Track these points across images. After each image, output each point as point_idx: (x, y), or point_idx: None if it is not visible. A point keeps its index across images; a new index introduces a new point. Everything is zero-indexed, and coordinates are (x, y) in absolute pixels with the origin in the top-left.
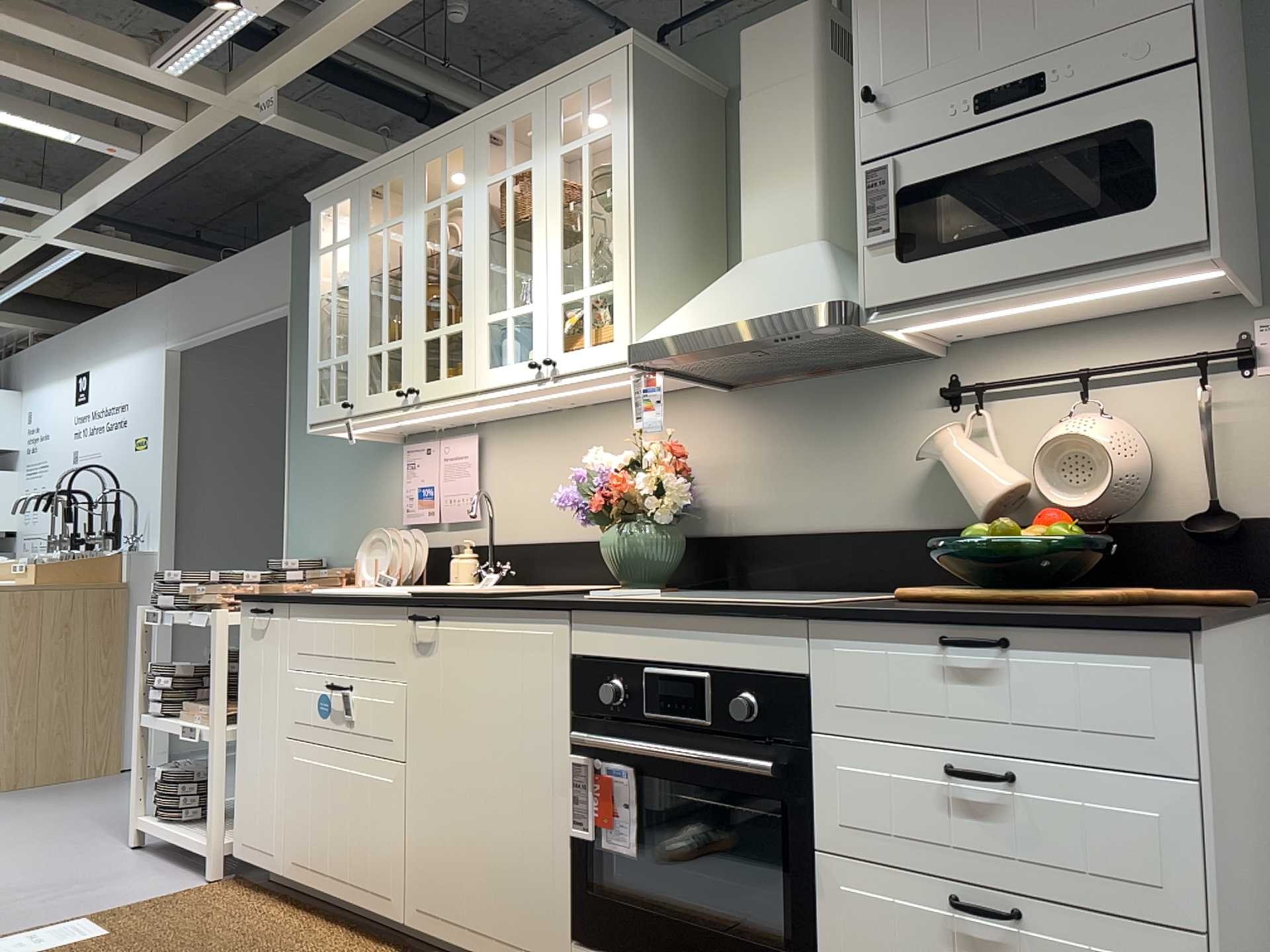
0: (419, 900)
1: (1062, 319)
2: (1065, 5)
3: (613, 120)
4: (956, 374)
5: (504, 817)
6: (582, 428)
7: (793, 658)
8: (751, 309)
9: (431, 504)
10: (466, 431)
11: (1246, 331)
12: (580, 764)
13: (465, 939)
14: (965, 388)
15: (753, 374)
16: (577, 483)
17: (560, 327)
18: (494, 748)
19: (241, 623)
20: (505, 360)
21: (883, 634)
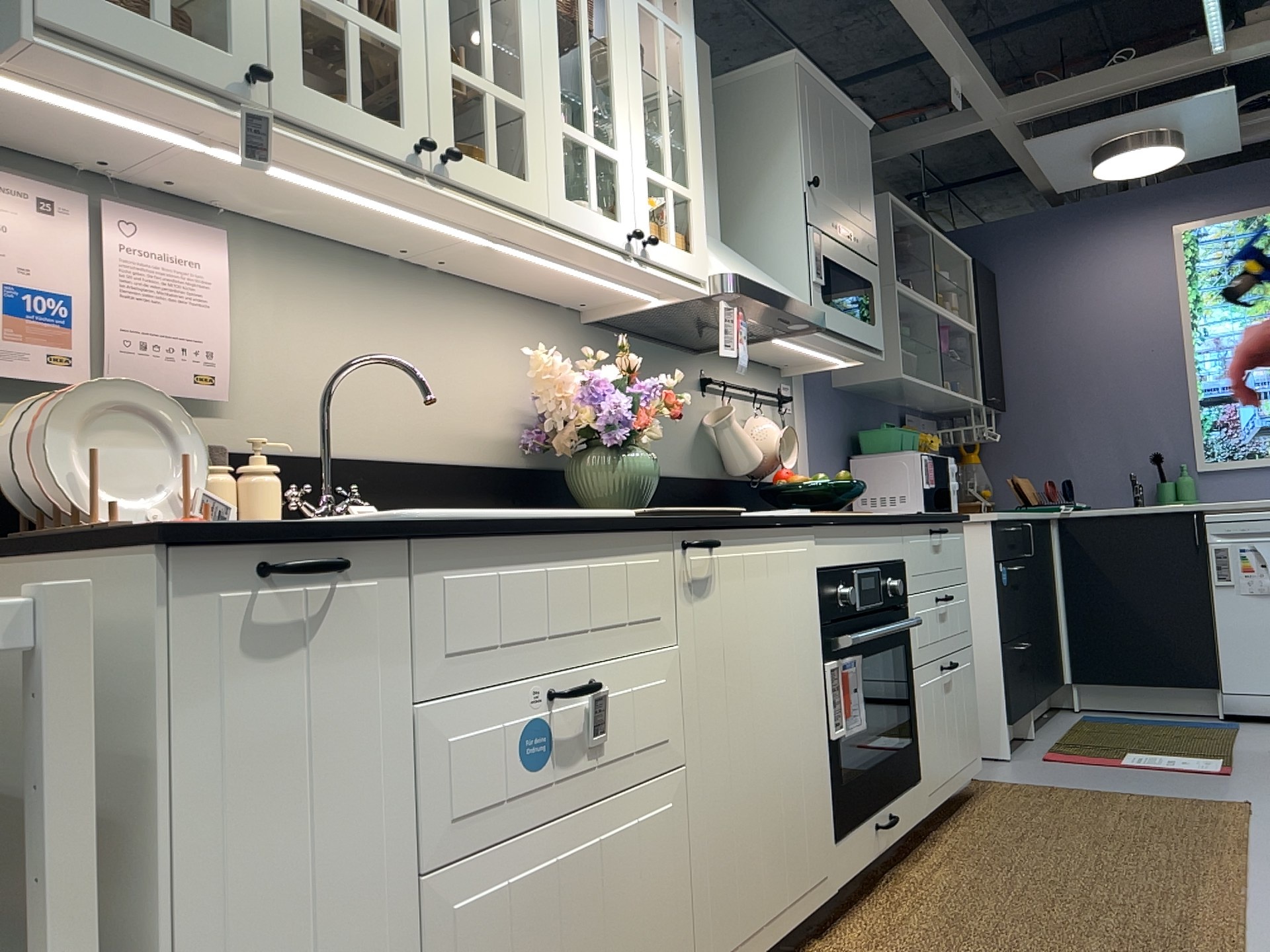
0: (718, 945)
1: (751, 354)
2: (857, 205)
3: (685, 26)
4: (707, 369)
5: (789, 759)
6: (426, 301)
7: (901, 549)
8: (781, 290)
9: (67, 340)
10: (174, 210)
11: (784, 388)
12: (834, 667)
13: (765, 938)
14: (724, 382)
15: (645, 322)
16: (581, 388)
17: (649, 205)
18: (777, 687)
19: (155, 622)
20: (589, 204)
21: (921, 530)
